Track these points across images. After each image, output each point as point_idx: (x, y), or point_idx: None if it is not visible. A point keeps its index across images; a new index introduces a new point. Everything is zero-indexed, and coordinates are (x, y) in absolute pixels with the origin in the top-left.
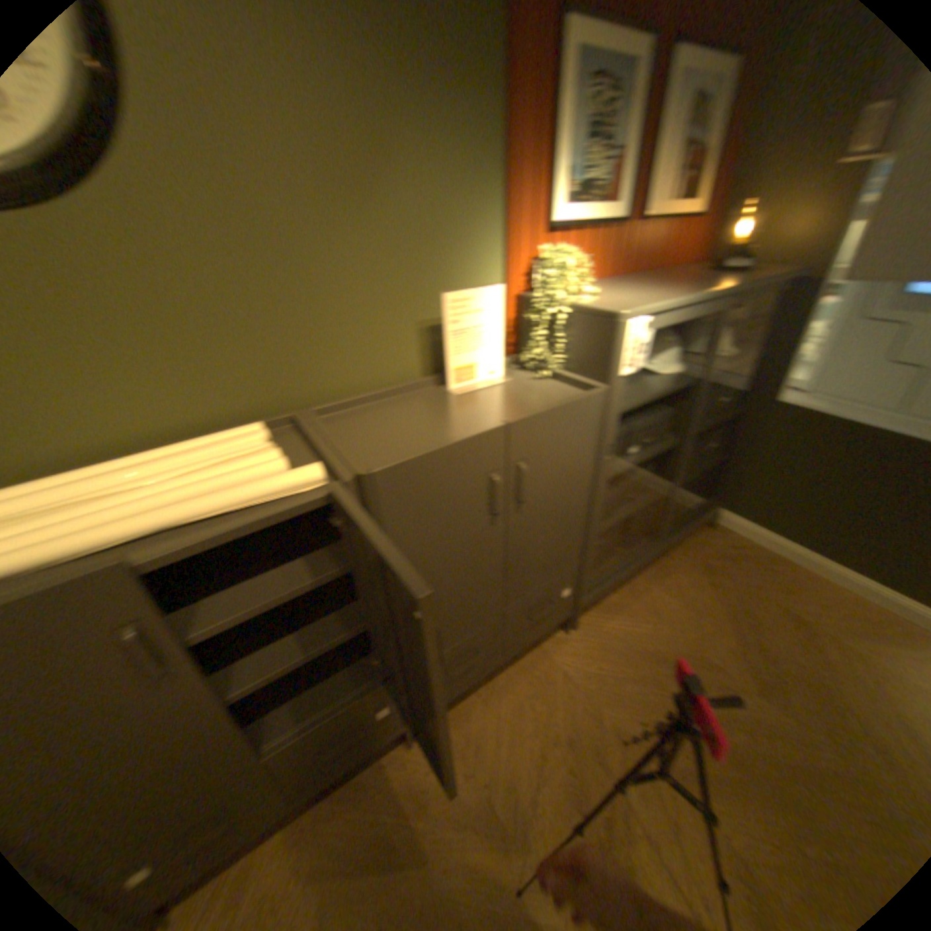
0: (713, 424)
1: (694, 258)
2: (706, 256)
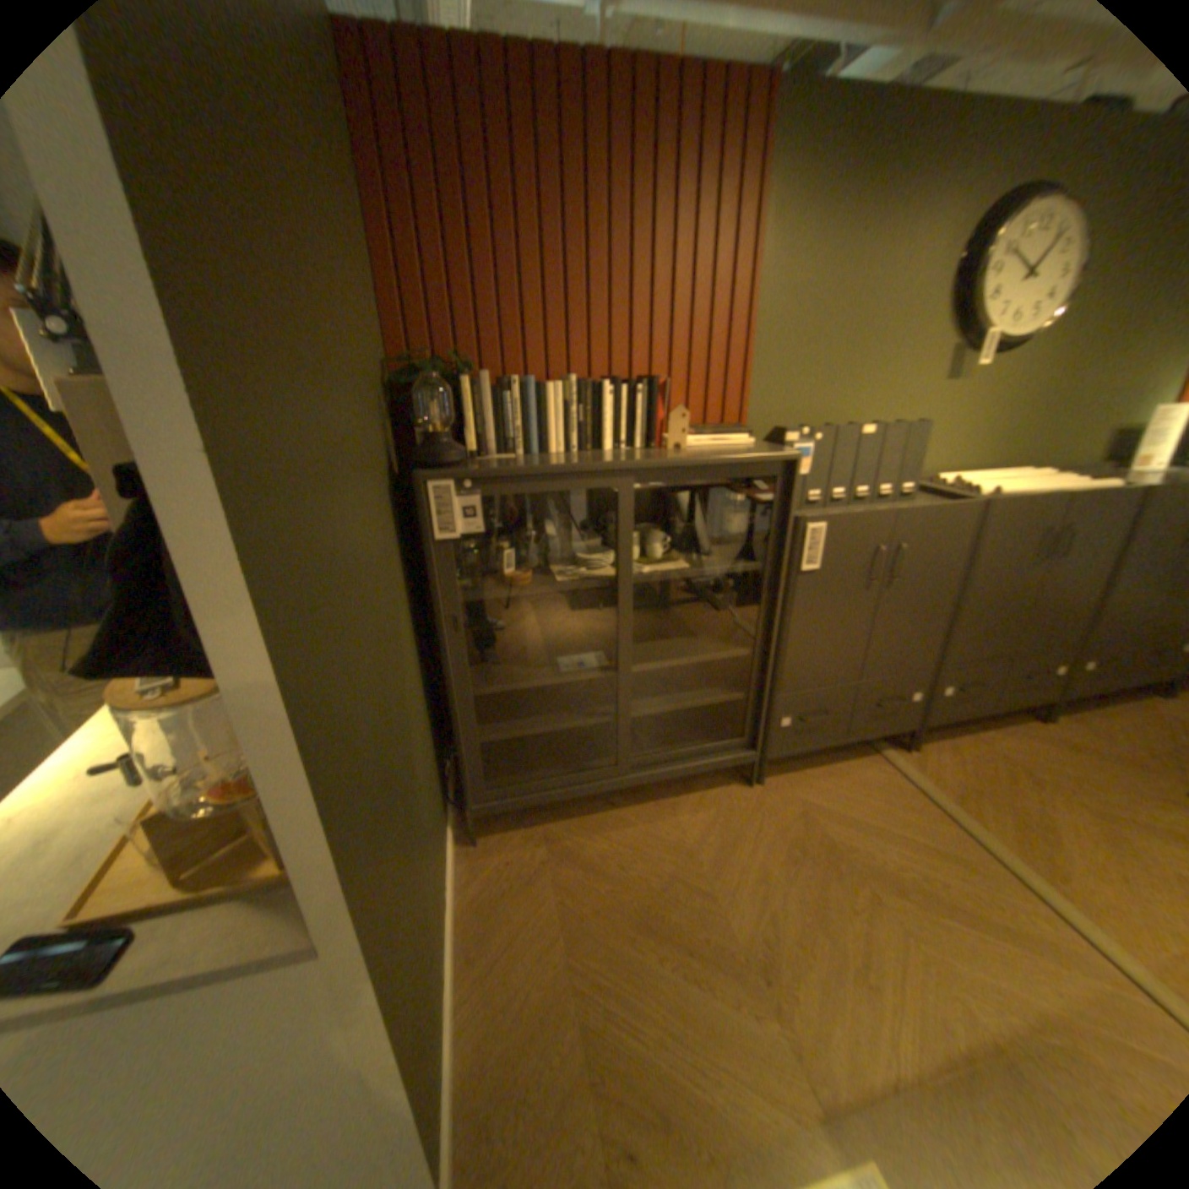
0: None
1: None
2: None
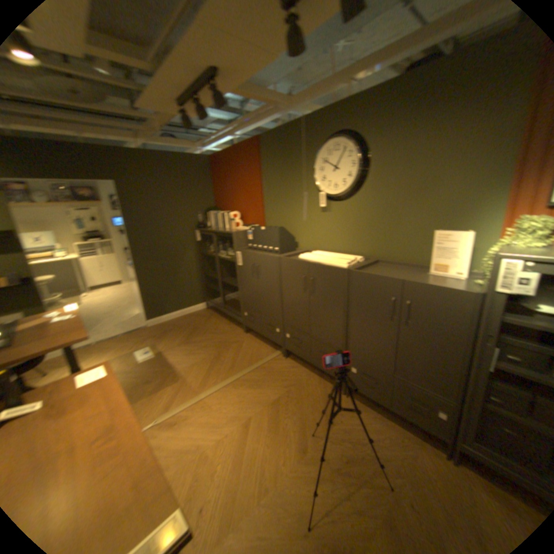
0: None
1: None
2: None
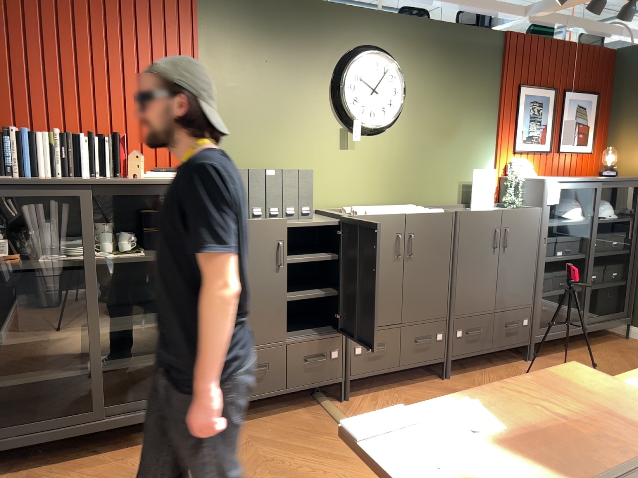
0: (607, 254)
1: (589, 174)
2: (596, 174)
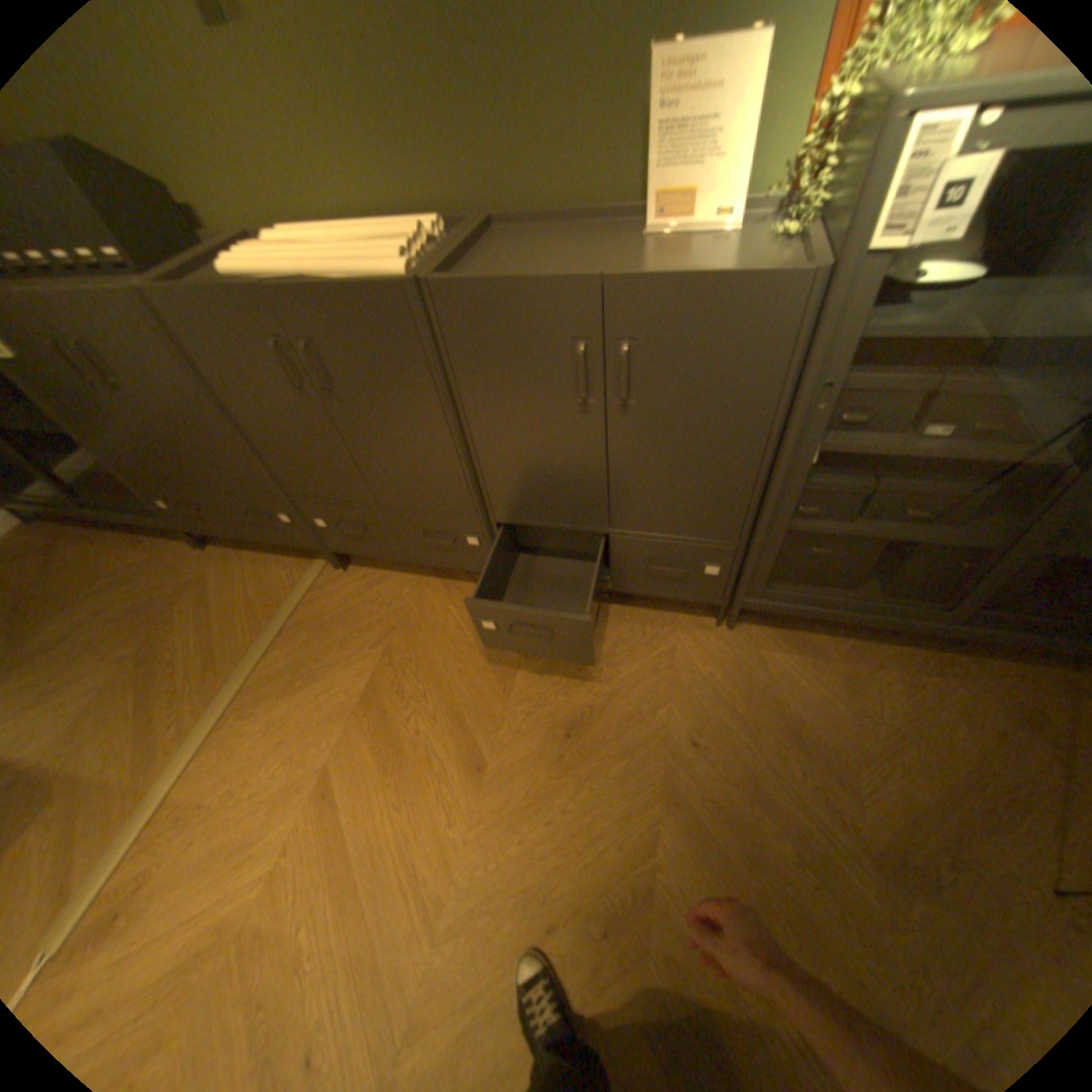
0: None
1: None
2: None
